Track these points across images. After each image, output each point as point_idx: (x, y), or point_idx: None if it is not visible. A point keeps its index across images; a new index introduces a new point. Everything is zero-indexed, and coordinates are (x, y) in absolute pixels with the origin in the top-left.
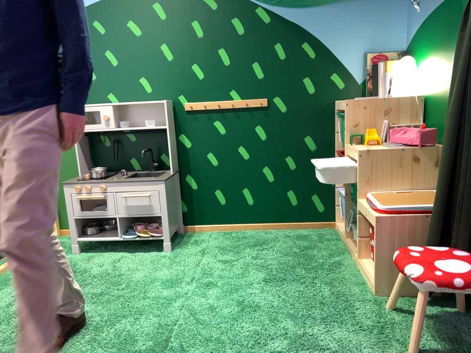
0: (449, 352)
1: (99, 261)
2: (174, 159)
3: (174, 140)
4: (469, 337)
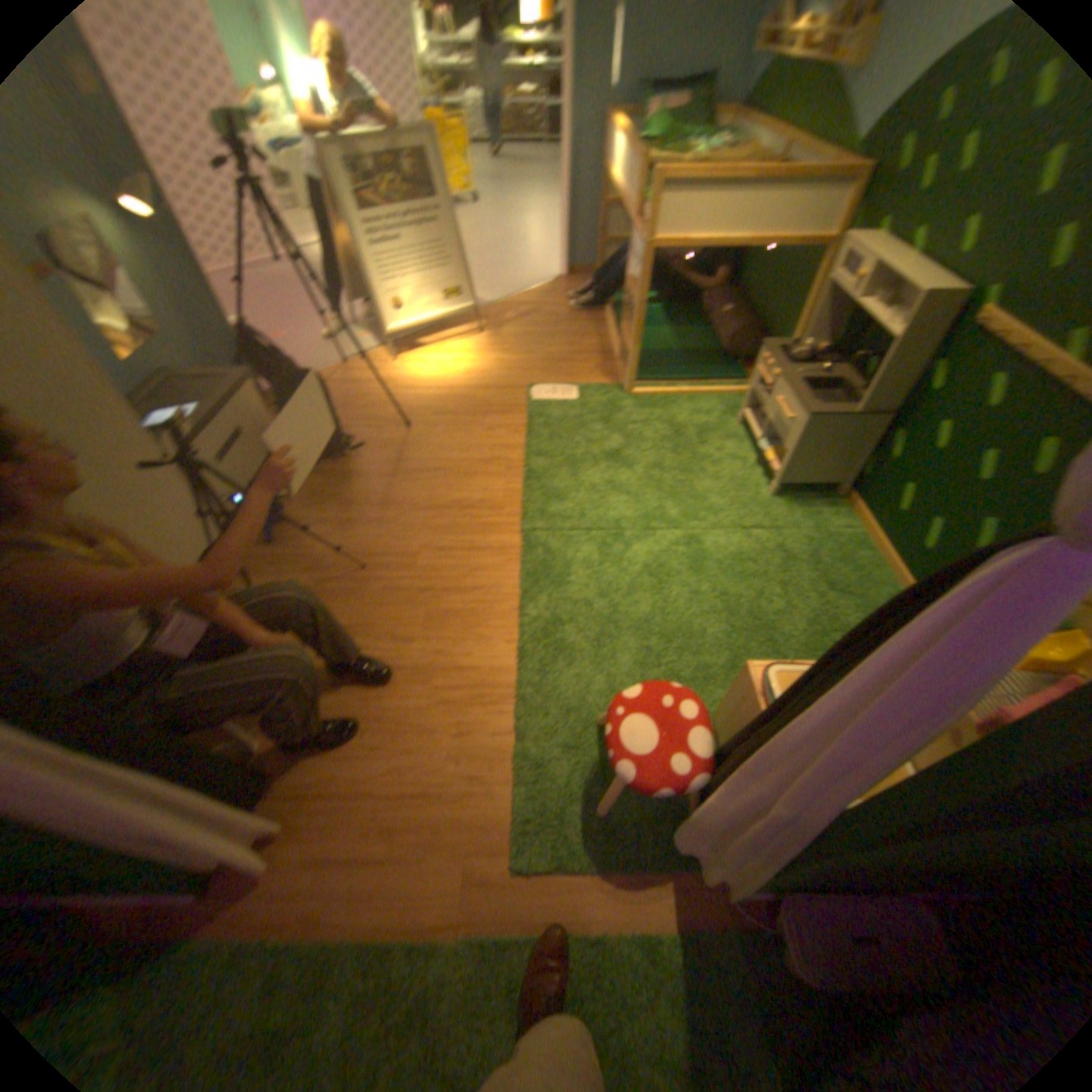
0: (603, 760)
1: (727, 447)
2: (903, 395)
3: (925, 366)
4: (634, 799)
